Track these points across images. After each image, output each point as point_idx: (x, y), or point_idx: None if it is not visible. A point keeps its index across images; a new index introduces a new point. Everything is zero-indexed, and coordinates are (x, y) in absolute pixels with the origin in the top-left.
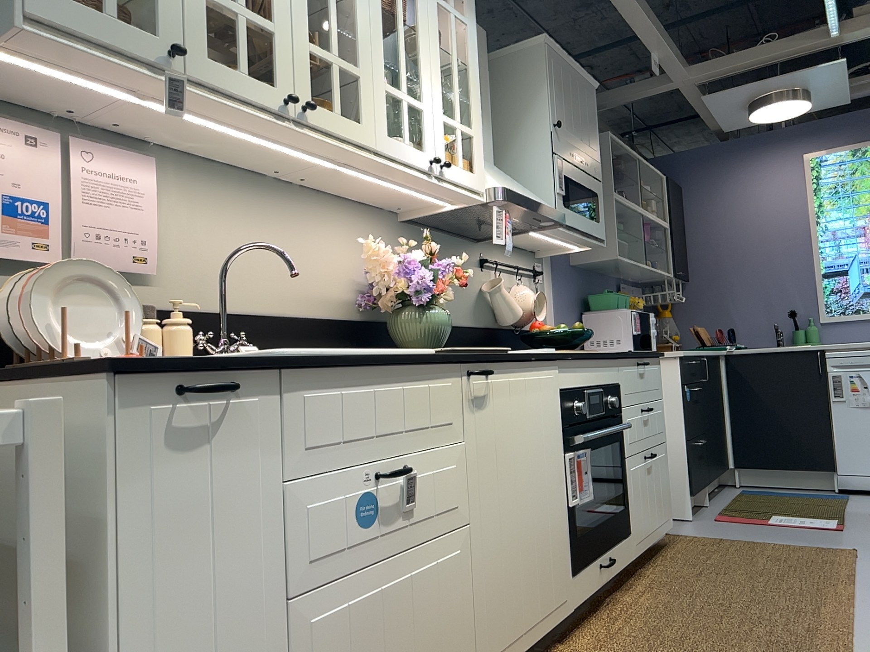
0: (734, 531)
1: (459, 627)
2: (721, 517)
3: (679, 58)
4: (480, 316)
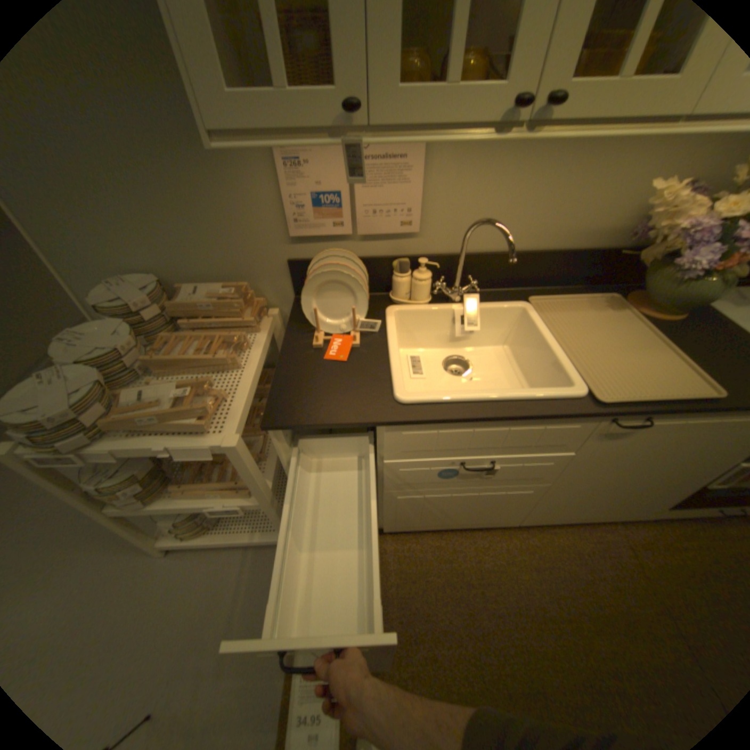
0: None
1: (516, 512)
2: None
3: None
4: None
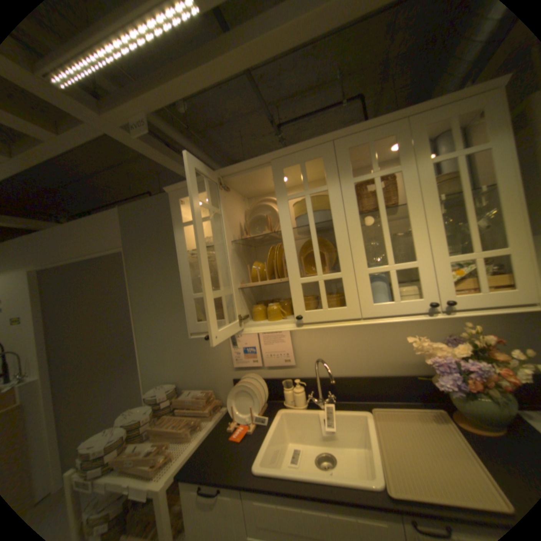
0: None
1: None
2: None
3: None
4: None
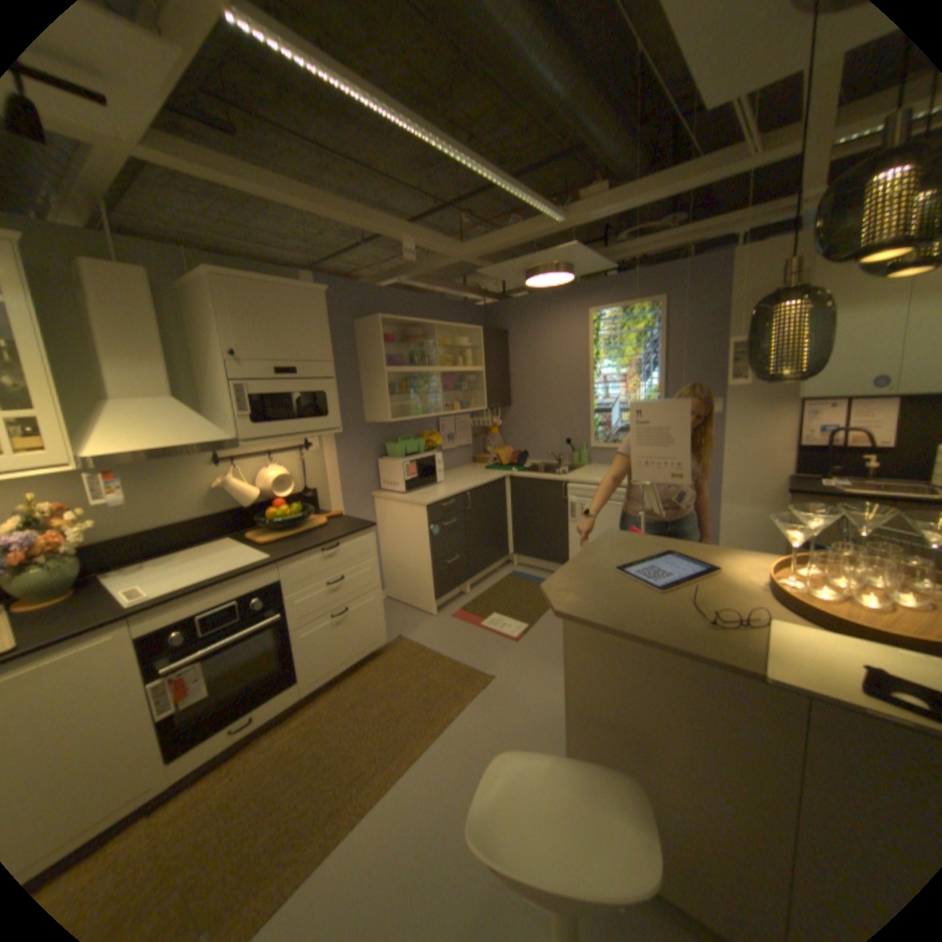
0: (445, 636)
1: None
2: (457, 615)
3: (439, 240)
4: (213, 504)
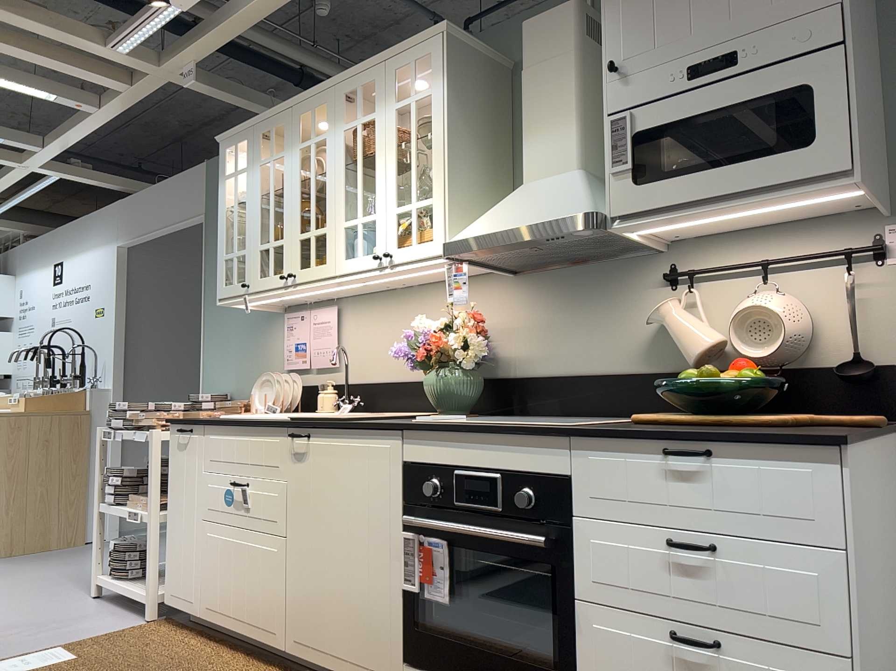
0: None
1: (272, 597)
2: None
3: None
4: (658, 356)
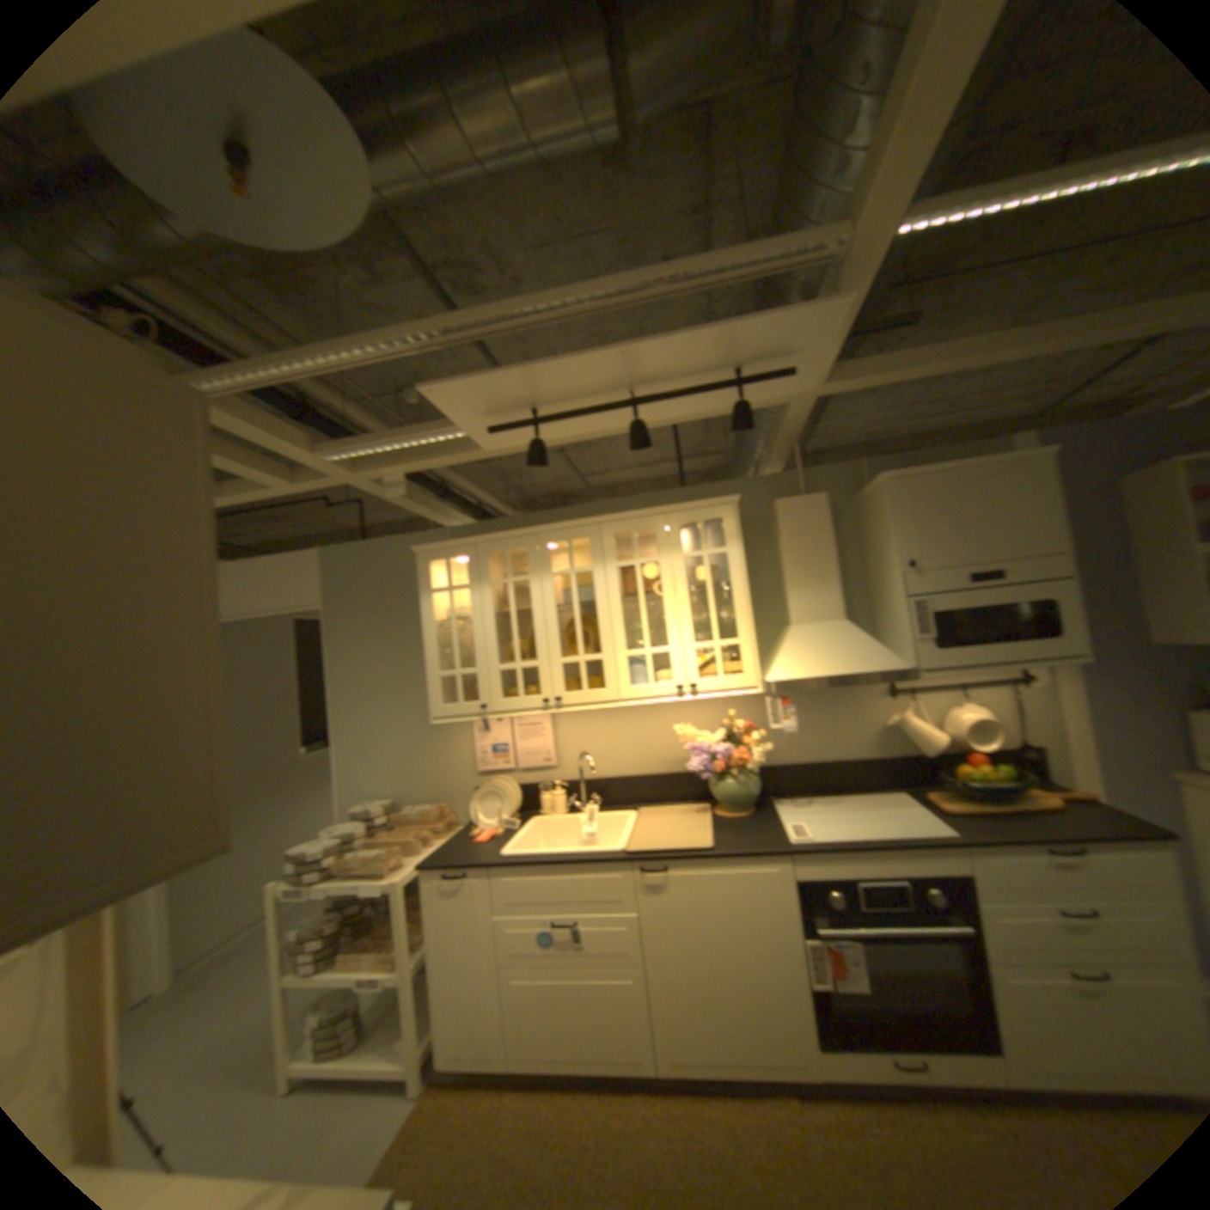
0: None
1: (634, 1031)
2: None
3: None
4: (890, 747)
